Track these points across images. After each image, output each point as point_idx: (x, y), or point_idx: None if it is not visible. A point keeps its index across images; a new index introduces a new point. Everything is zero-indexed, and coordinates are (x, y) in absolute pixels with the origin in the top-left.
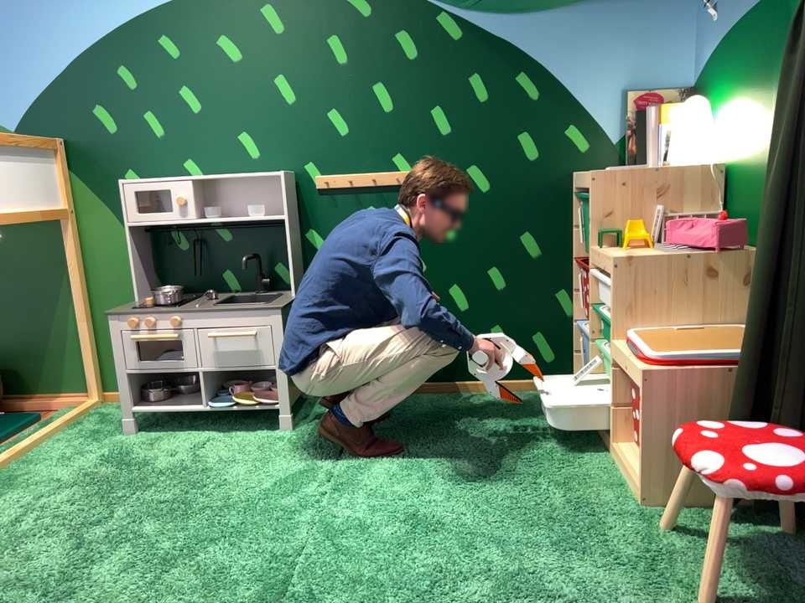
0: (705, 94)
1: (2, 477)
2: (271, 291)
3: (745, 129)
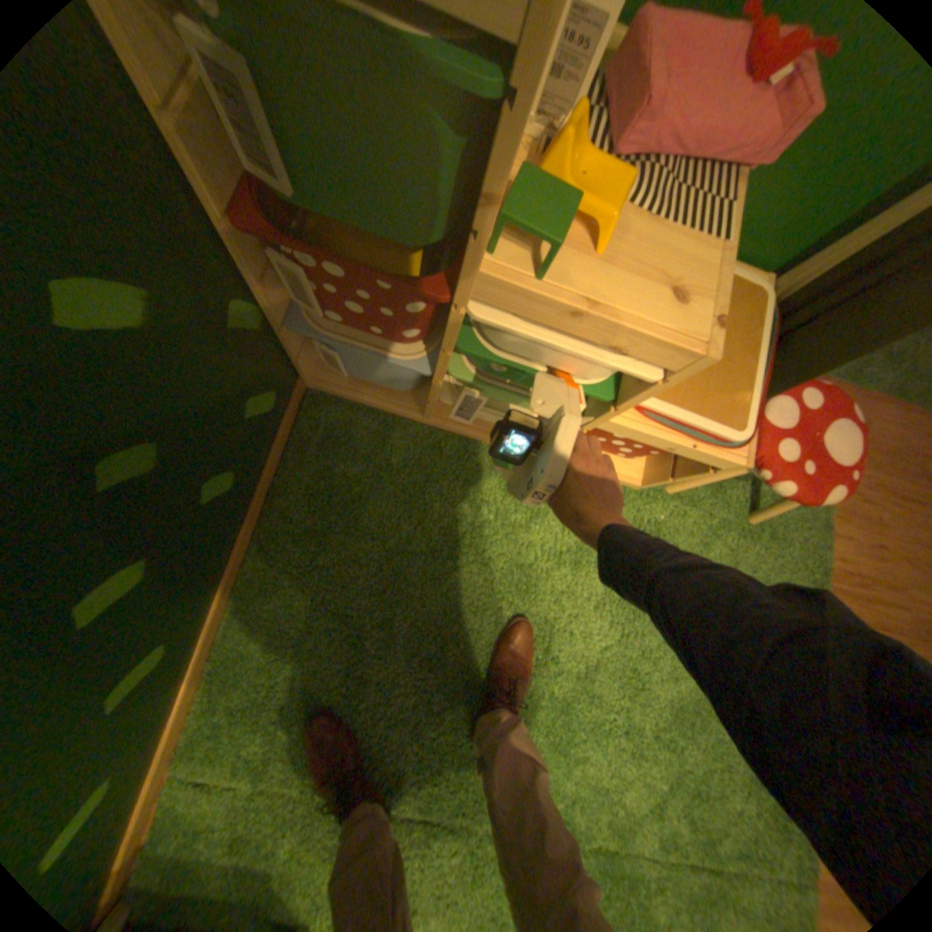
0: None
1: None
2: None
3: None
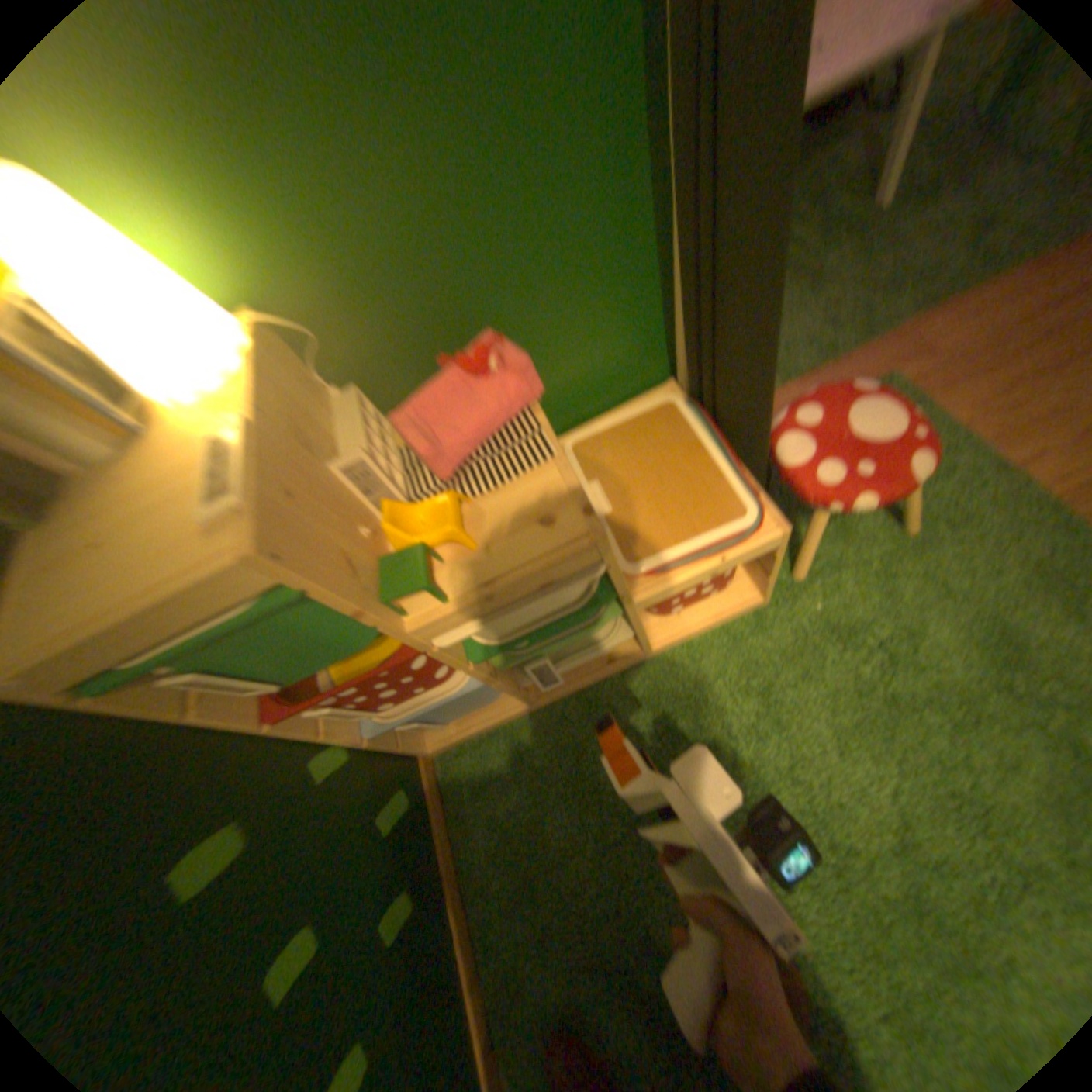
0: None
1: None
2: None
3: (263, 189)
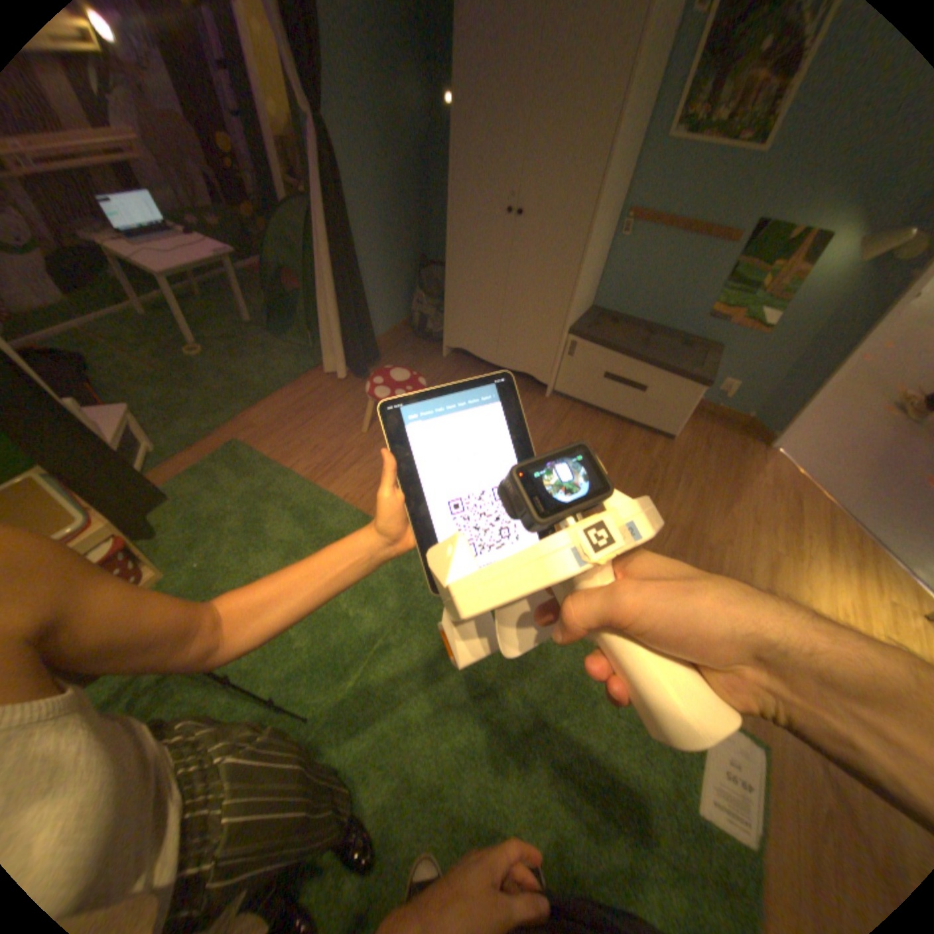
0: None
1: None
2: None
3: None
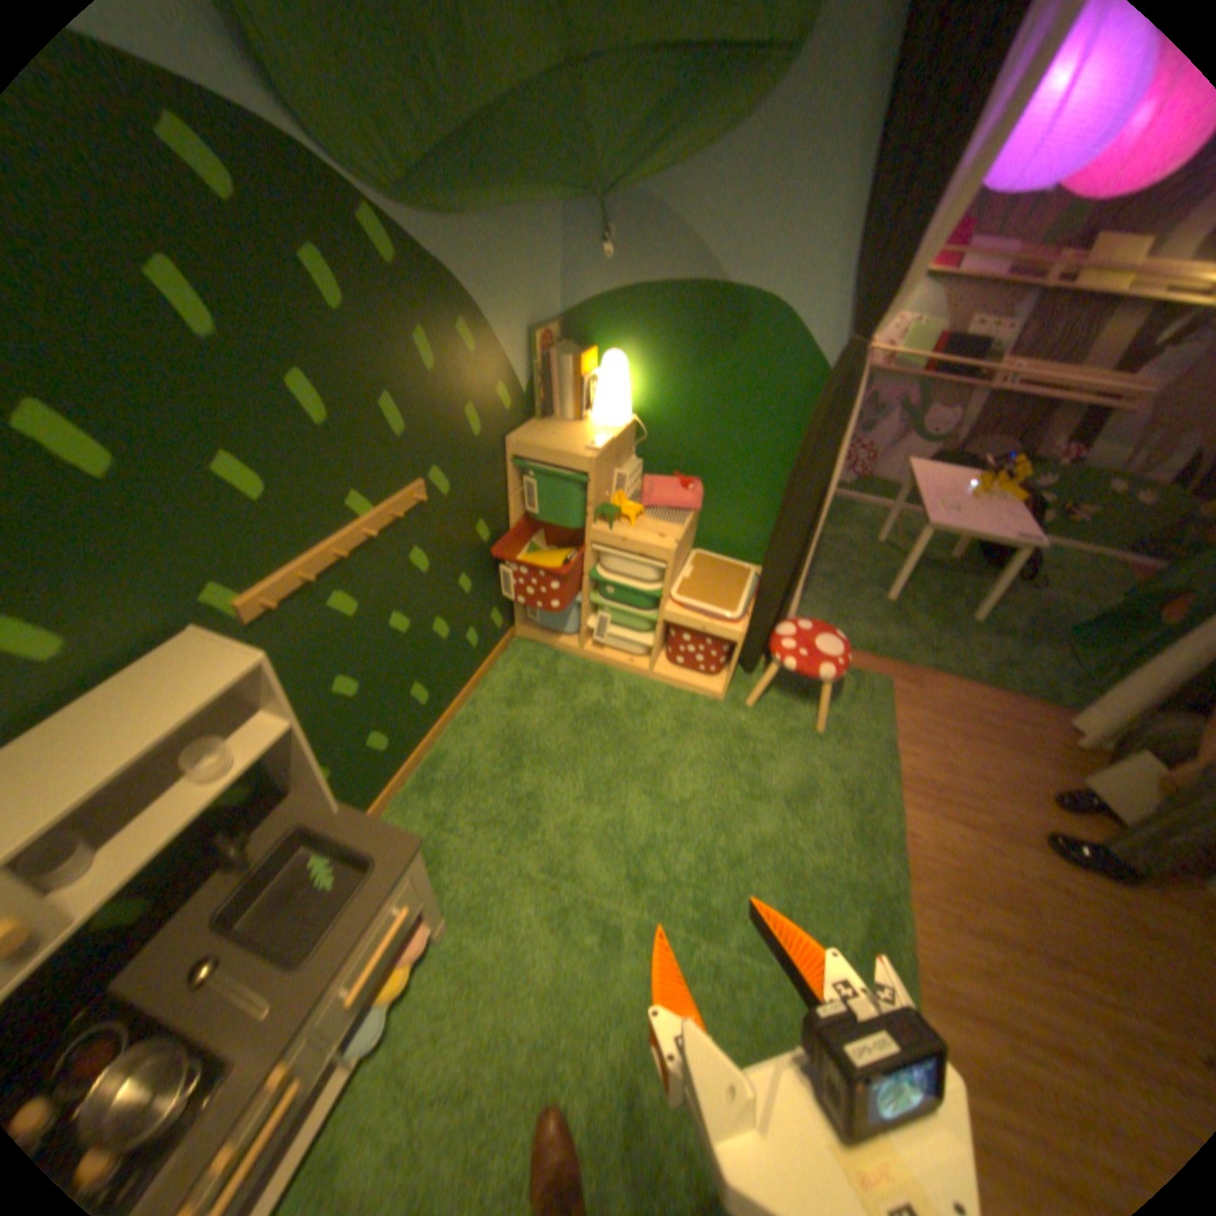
0: (589, 334)
1: None
2: (249, 837)
3: (667, 393)
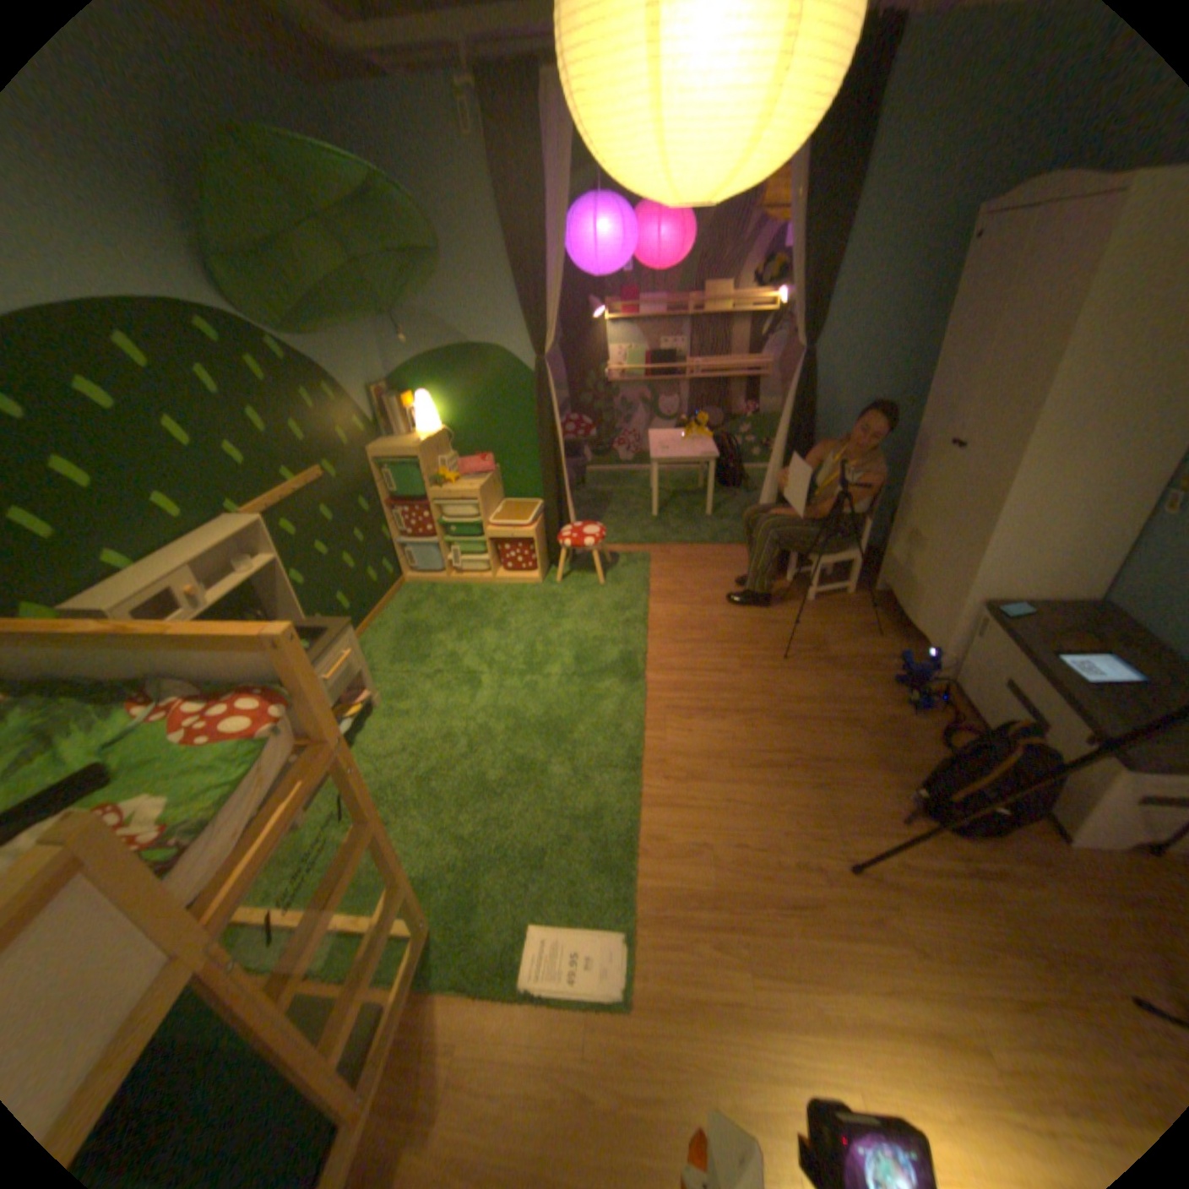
0: (404, 387)
1: (345, 907)
2: None
3: (458, 410)
